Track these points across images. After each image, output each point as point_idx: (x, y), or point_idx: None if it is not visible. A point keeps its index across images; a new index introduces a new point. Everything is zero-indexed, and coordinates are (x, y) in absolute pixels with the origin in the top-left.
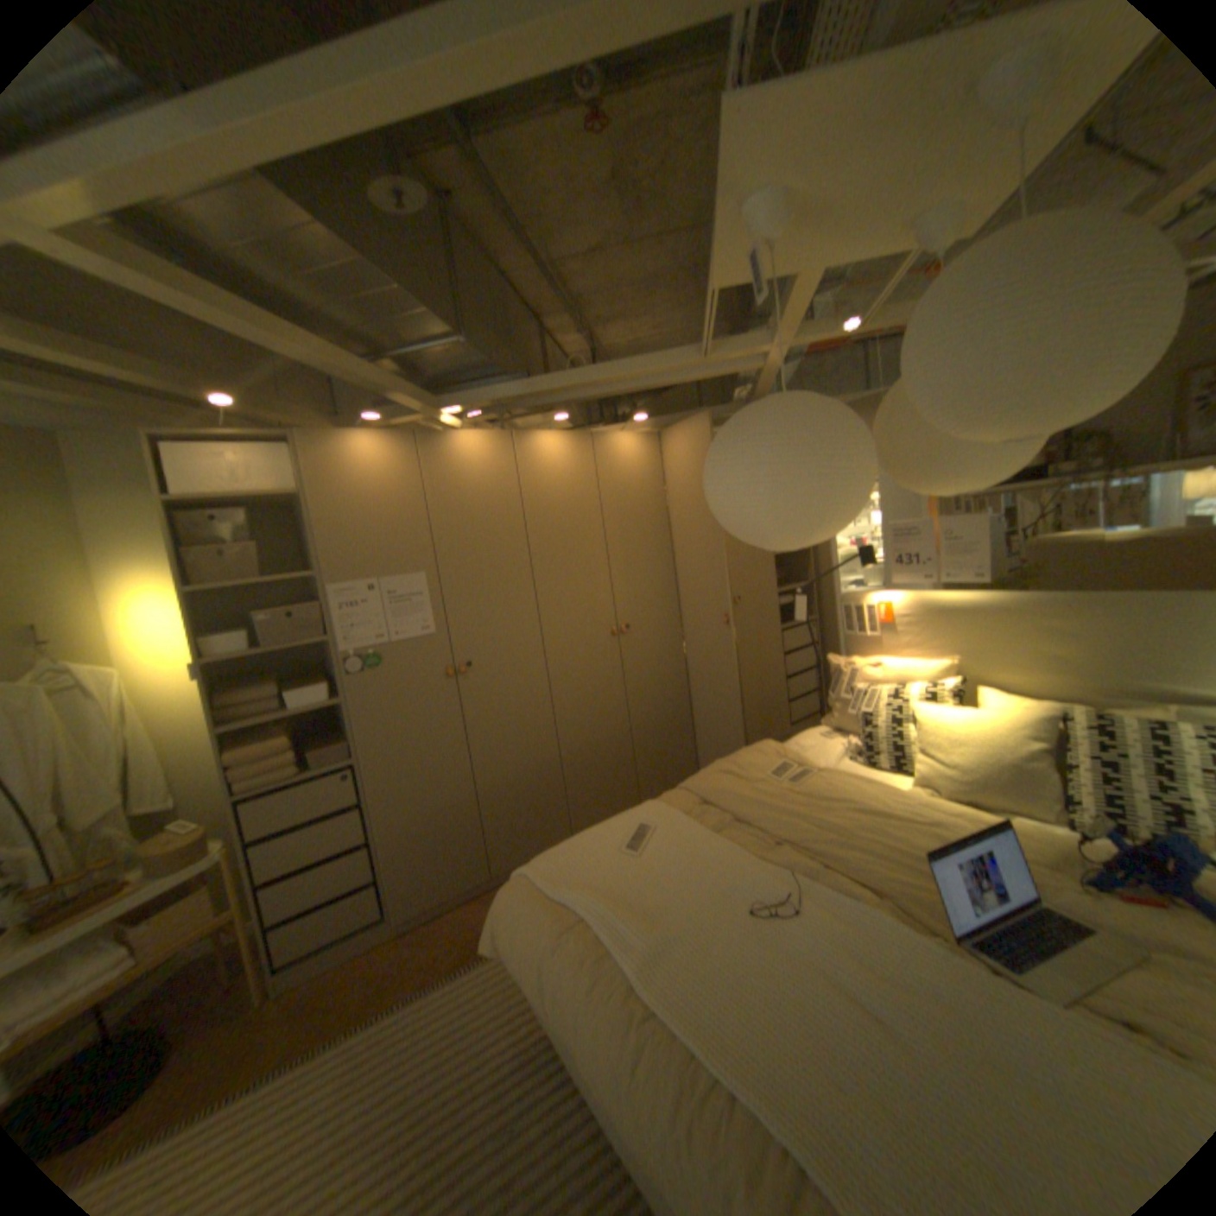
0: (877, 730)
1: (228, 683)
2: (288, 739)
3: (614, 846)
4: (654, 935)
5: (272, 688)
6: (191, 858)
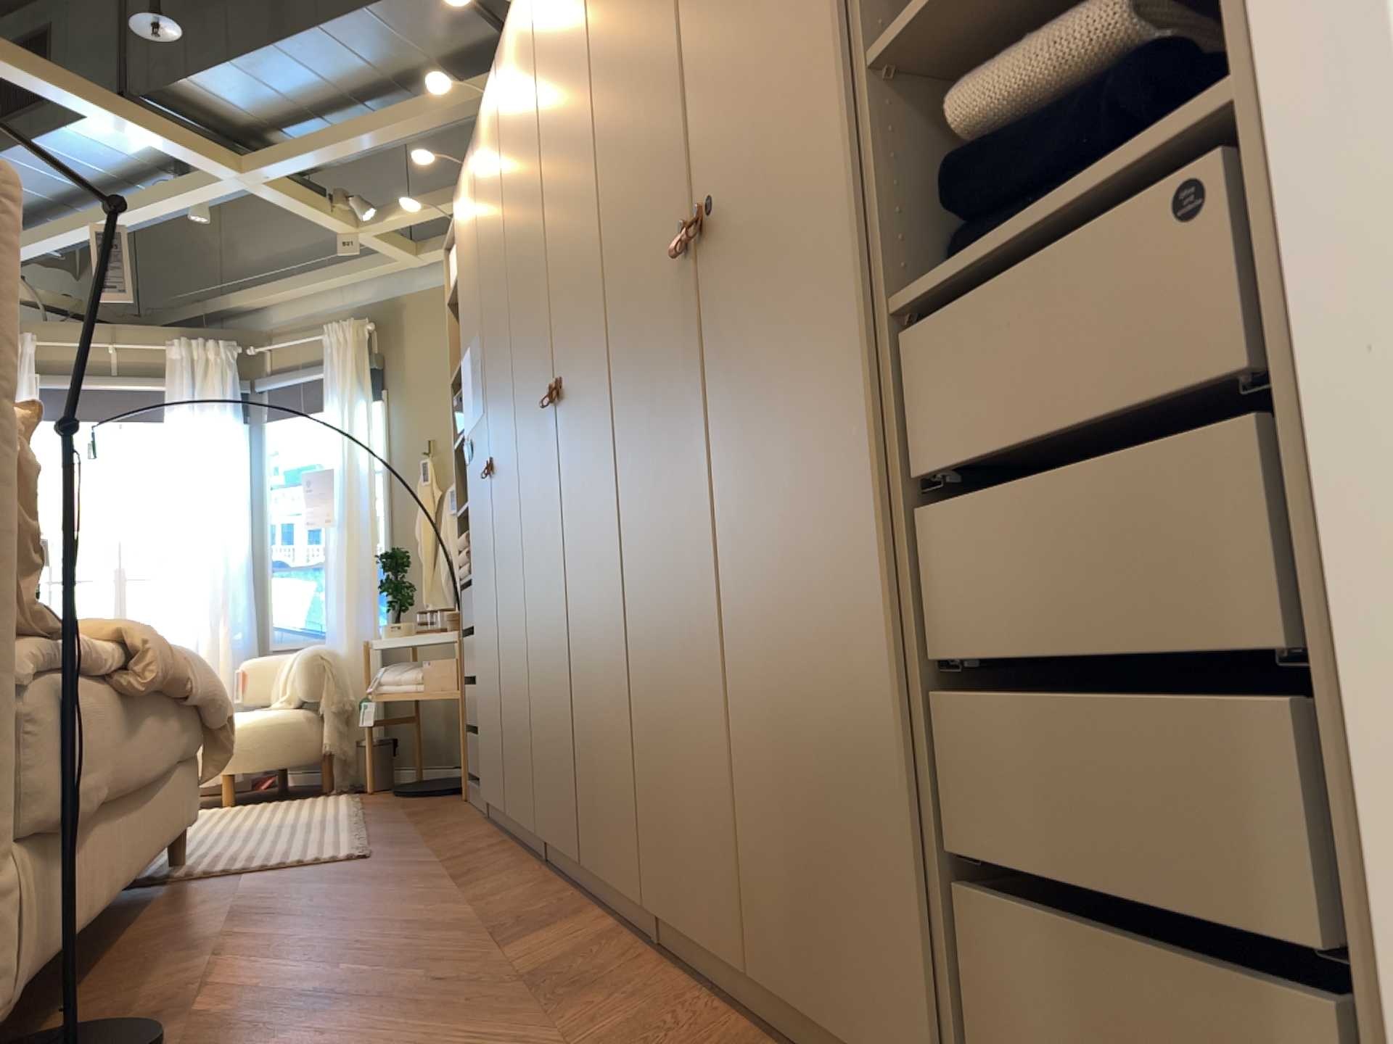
0: None
1: None
2: None
3: None
4: None
5: None
6: (460, 623)
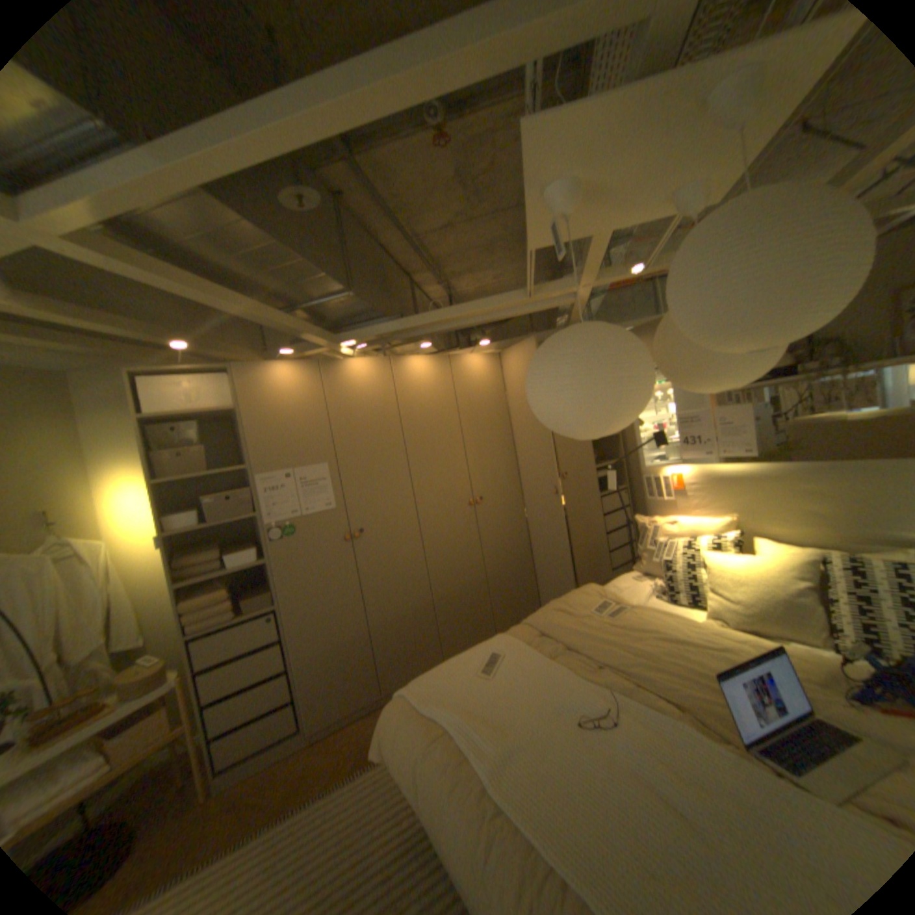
0: (676, 574)
1: (183, 551)
2: (227, 592)
3: (472, 671)
4: (503, 745)
5: (216, 553)
6: (153, 686)
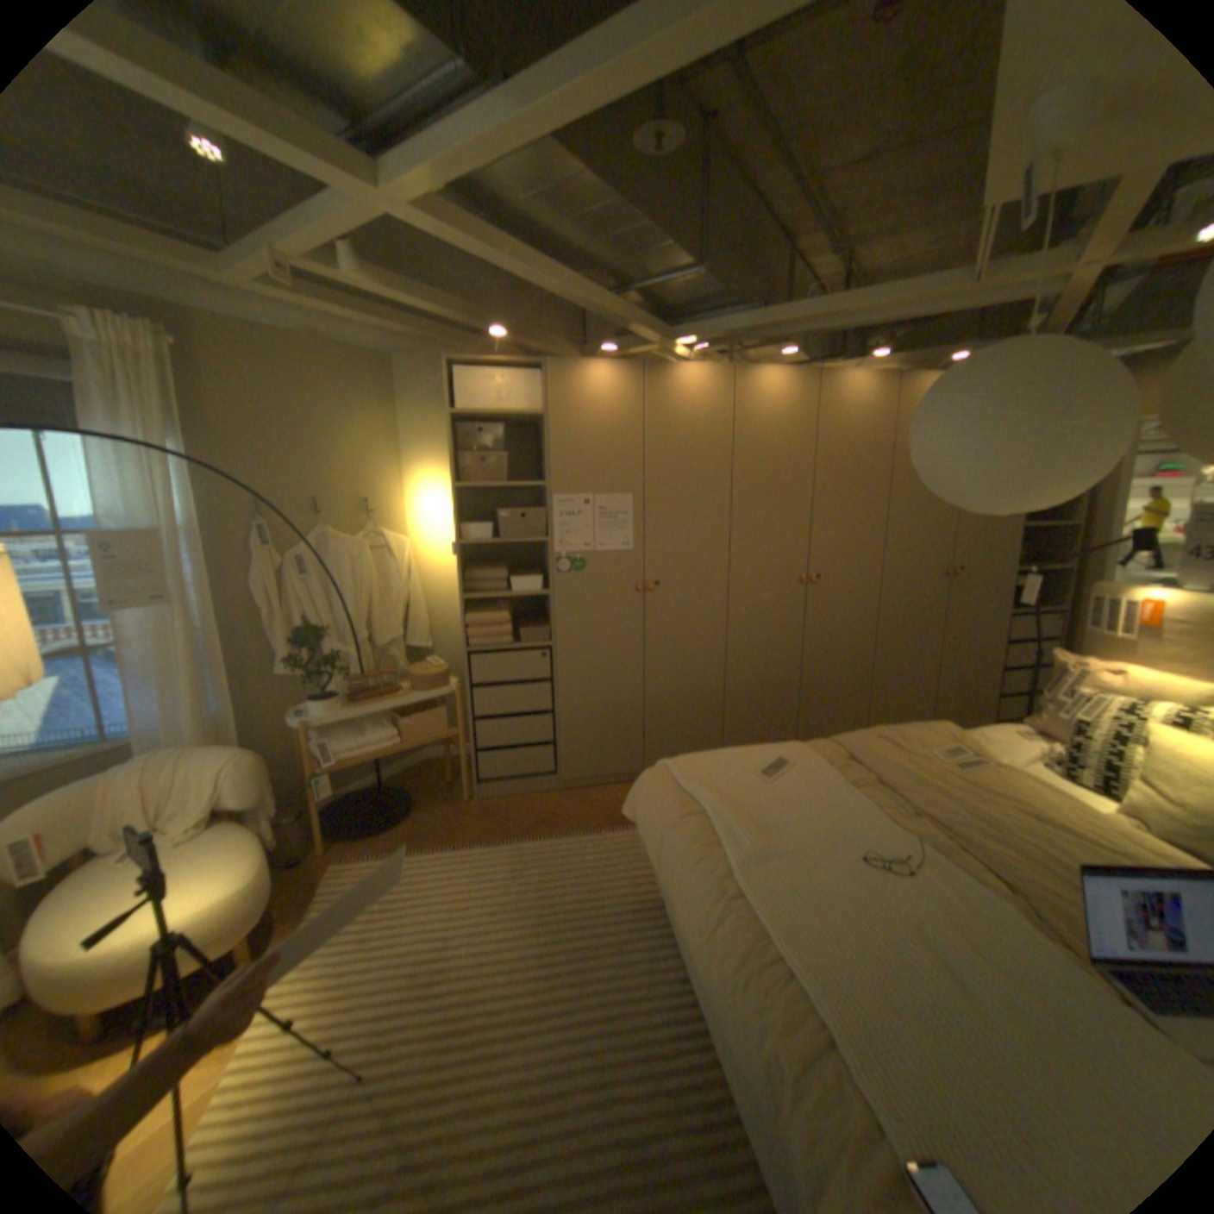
0: (1090, 743)
1: (475, 563)
2: (509, 616)
3: (750, 768)
4: (764, 844)
5: (504, 573)
6: (438, 684)
